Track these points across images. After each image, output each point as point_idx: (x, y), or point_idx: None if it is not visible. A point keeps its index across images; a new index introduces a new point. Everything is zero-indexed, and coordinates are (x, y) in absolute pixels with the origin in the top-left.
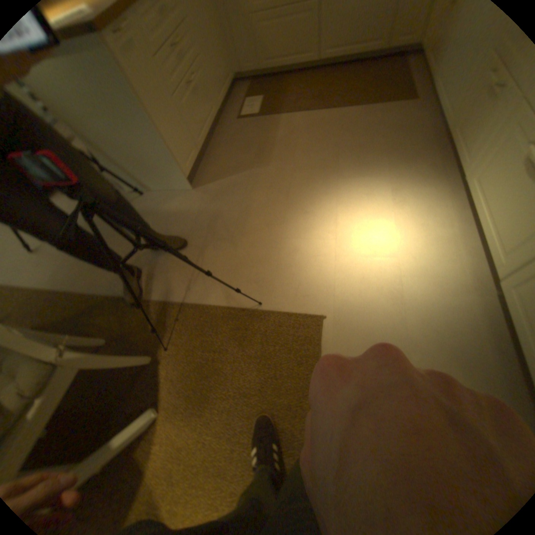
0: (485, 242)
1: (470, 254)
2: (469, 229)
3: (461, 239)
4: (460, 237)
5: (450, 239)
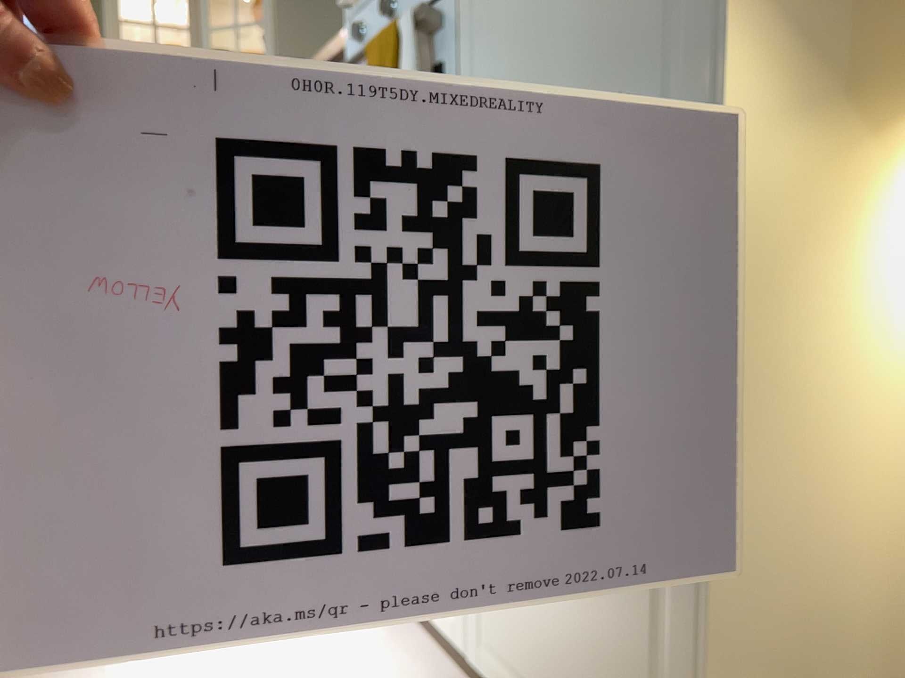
0: (439, 645)
1: (422, 671)
2: (405, 634)
3: (397, 653)
4: (395, 650)
5: (377, 659)
